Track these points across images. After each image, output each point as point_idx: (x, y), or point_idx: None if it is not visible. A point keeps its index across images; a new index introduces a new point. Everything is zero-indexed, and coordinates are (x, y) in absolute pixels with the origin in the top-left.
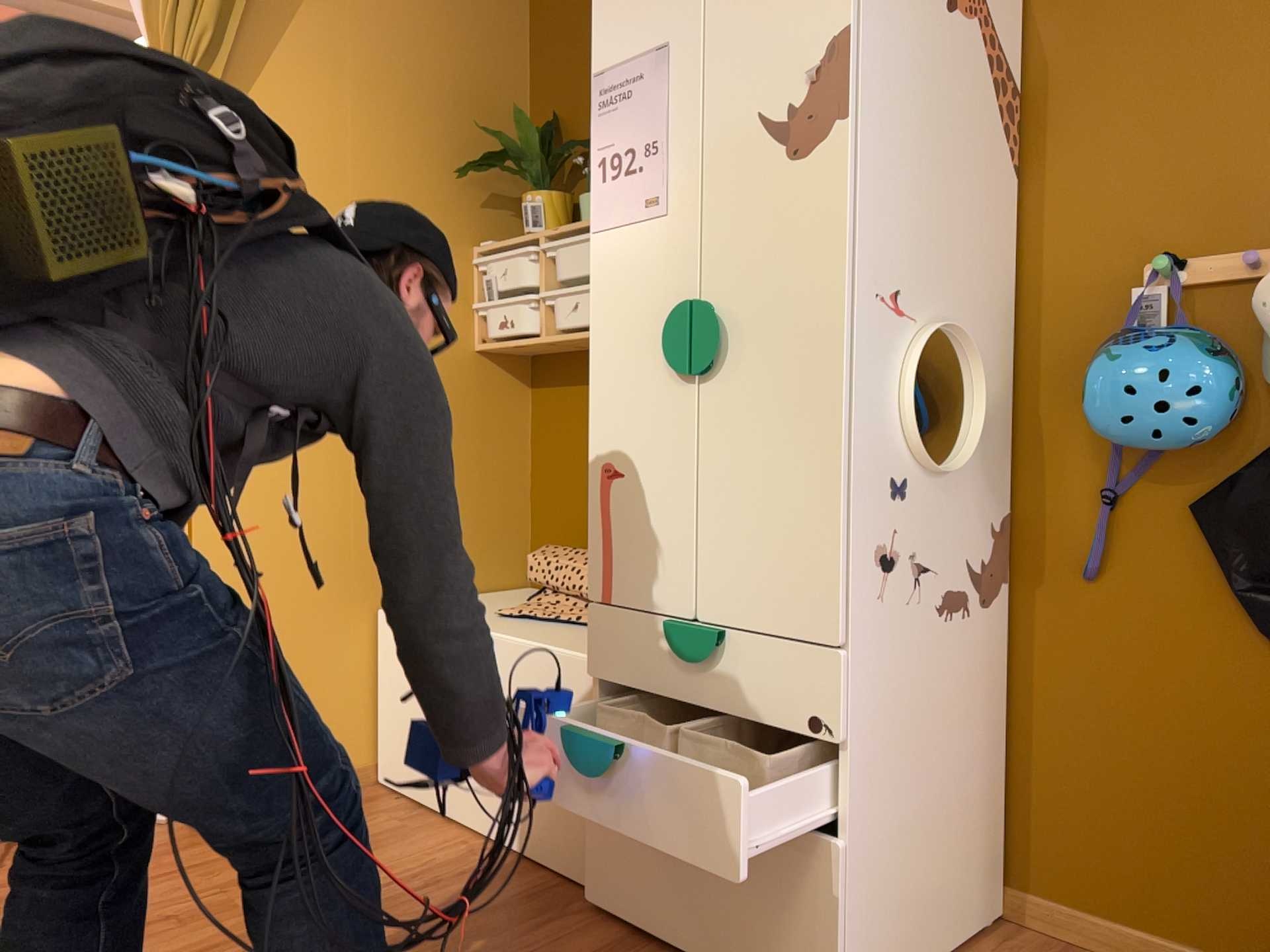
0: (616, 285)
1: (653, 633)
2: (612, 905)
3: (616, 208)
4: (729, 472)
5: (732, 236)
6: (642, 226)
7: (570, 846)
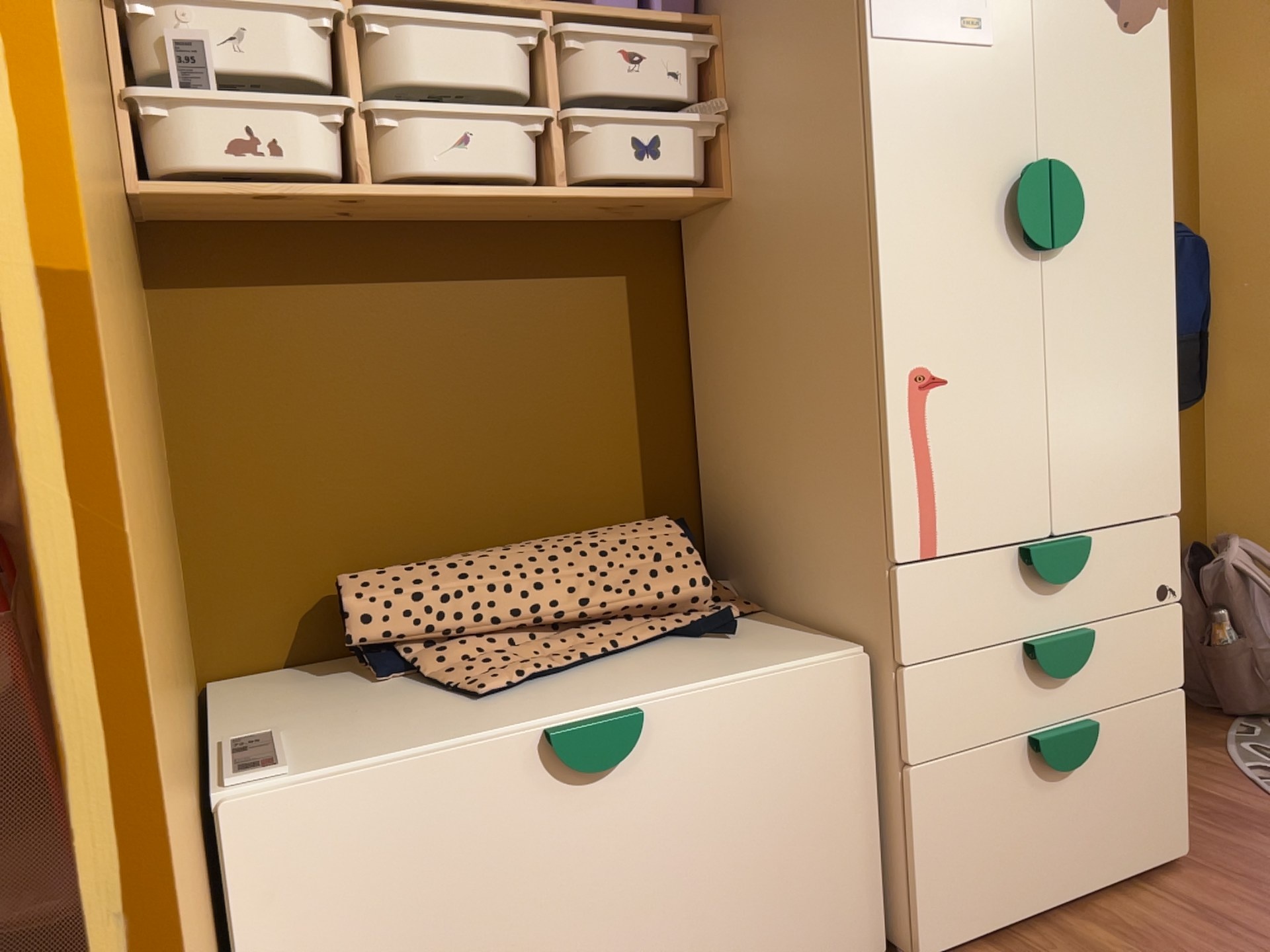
0: (921, 123)
1: (998, 569)
2: (963, 930)
3: (917, 14)
4: (1080, 361)
5: (1070, 95)
6: (959, 52)
7: (842, 924)
